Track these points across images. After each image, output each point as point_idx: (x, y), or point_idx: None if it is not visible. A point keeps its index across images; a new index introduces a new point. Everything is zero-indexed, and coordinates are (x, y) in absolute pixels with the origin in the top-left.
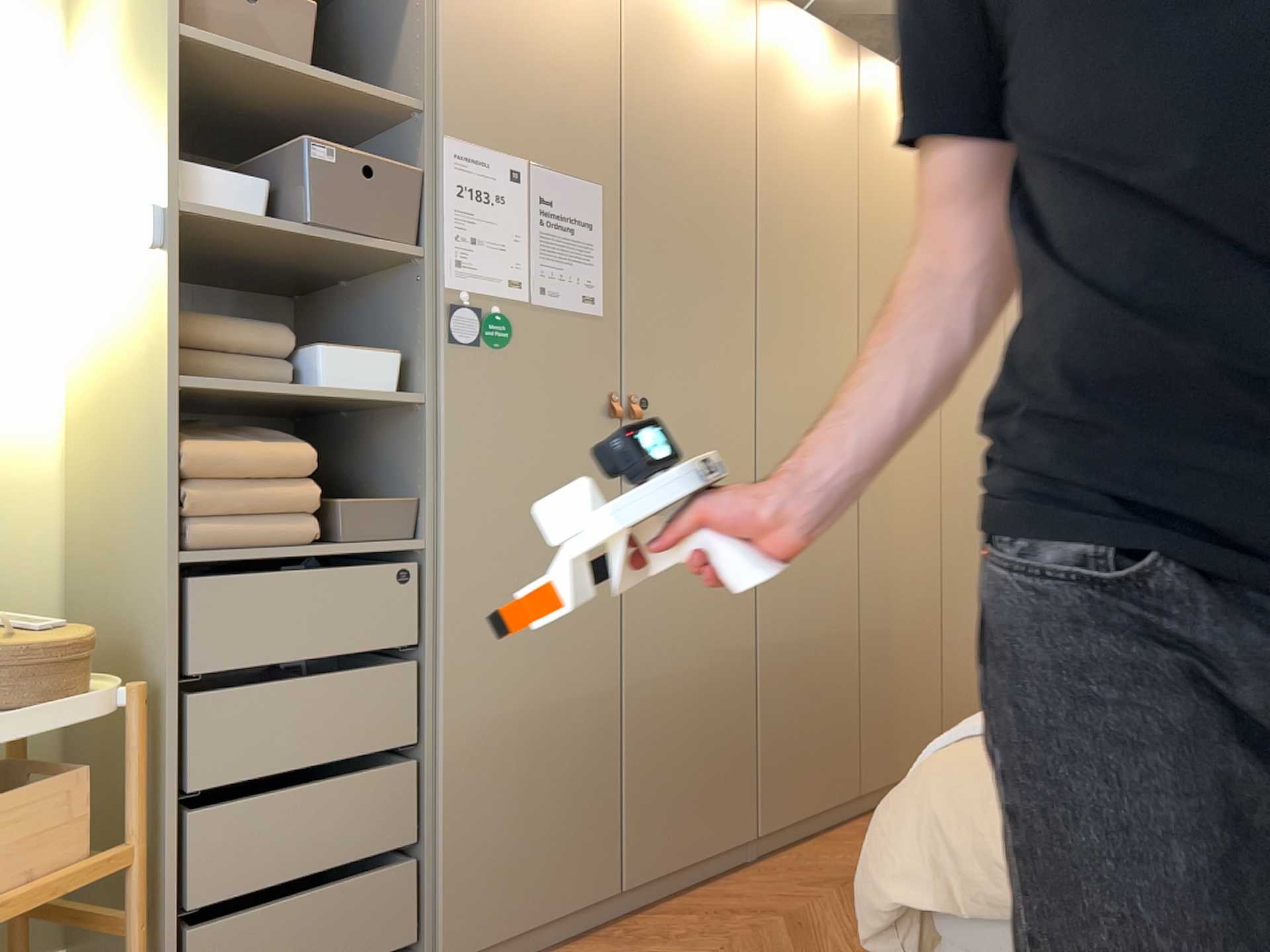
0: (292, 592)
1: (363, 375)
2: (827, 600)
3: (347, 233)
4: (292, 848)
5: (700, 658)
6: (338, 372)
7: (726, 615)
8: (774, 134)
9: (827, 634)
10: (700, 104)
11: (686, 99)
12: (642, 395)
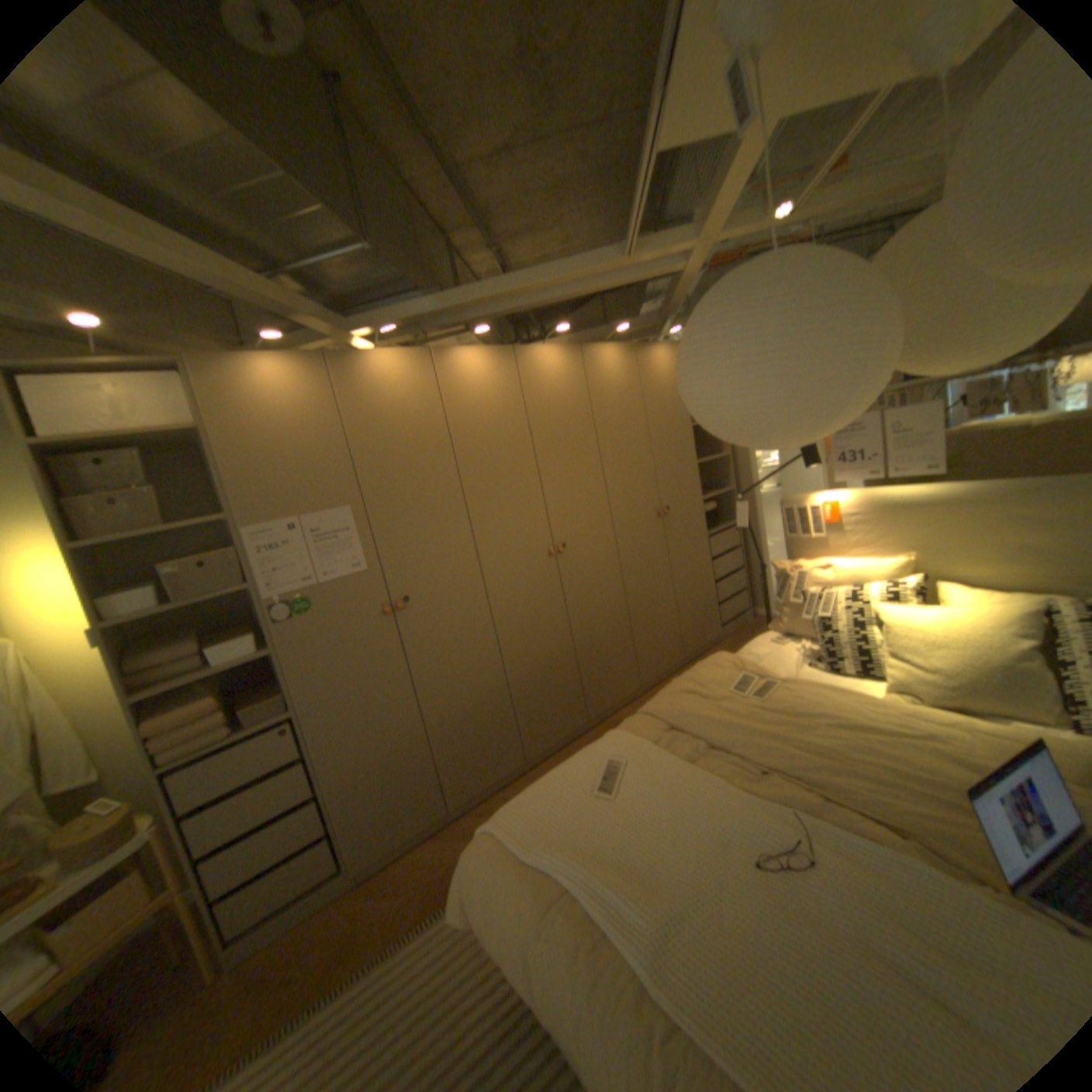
0: (224, 762)
1: (235, 652)
2: (548, 644)
3: (200, 597)
4: (258, 859)
5: (471, 701)
6: (221, 657)
7: (483, 676)
8: (460, 427)
9: (552, 659)
10: (404, 434)
11: (394, 436)
12: (404, 597)
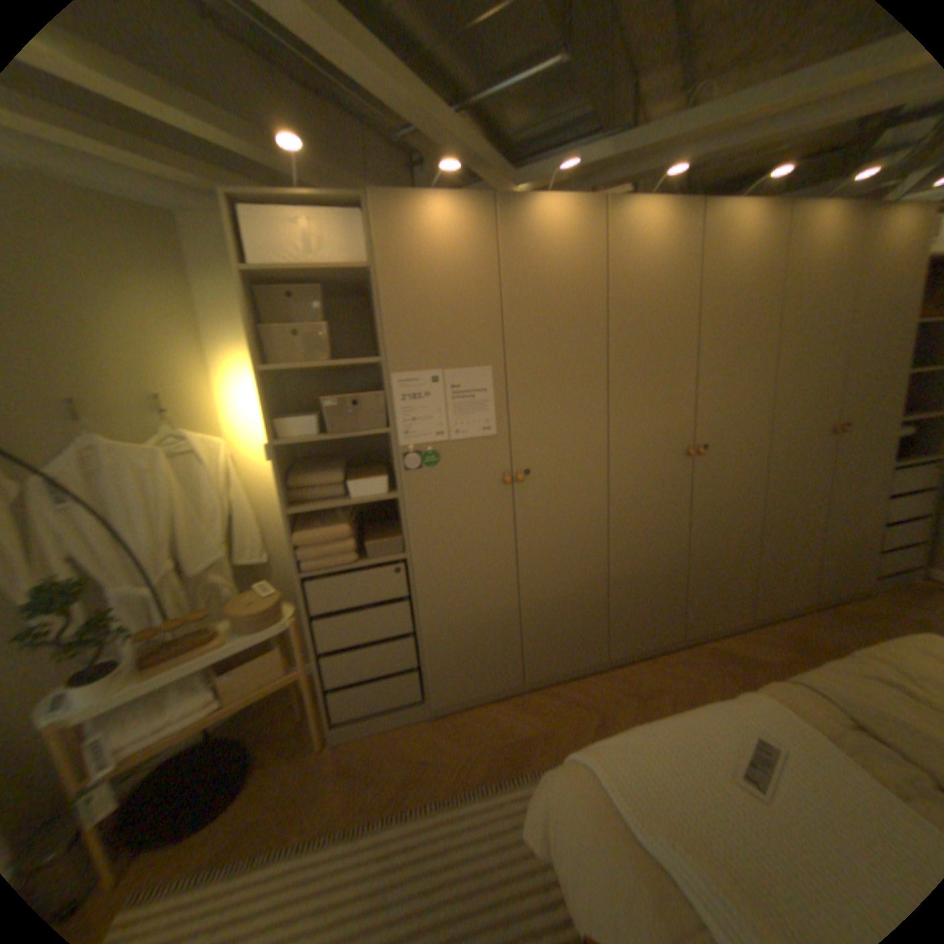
0: (351, 581)
1: (372, 488)
2: (662, 550)
3: (352, 433)
4: (365, 668)
5: (569, 587)
6: (361, 490)
7: (586, 565)
8: (621, 293)
9: (661, 567)
10: (560, 295)
11: (549, 296)
12: (526, 469)
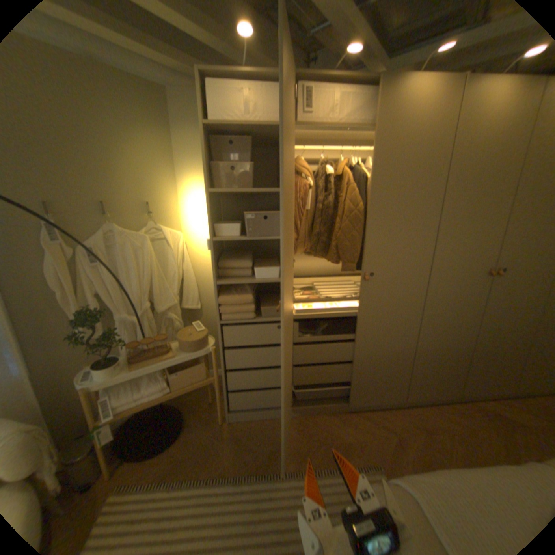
0: (249, 330)
1: (269, 274)
2: (457, 337)
3: (260, 237)
4: (252, 383)
5: (387, 353)
6: (261, 274)
7: (402, 340)
8: (462, 151)
9: (454, 348)
10: (416, 151)
11: (408, 151)
12: (371, 272)
